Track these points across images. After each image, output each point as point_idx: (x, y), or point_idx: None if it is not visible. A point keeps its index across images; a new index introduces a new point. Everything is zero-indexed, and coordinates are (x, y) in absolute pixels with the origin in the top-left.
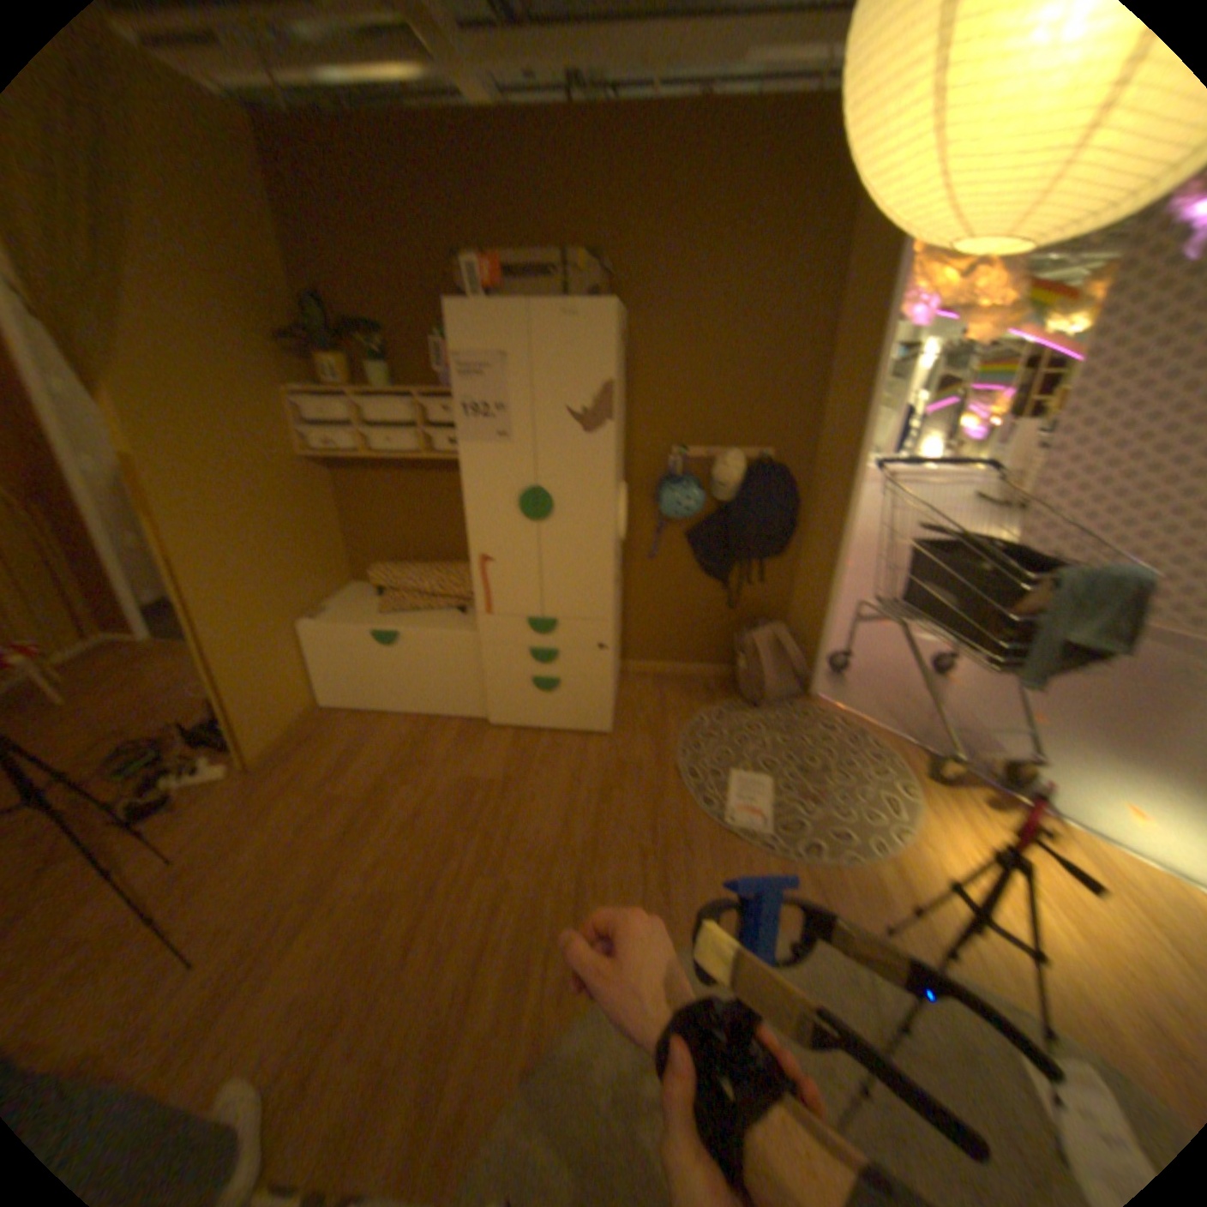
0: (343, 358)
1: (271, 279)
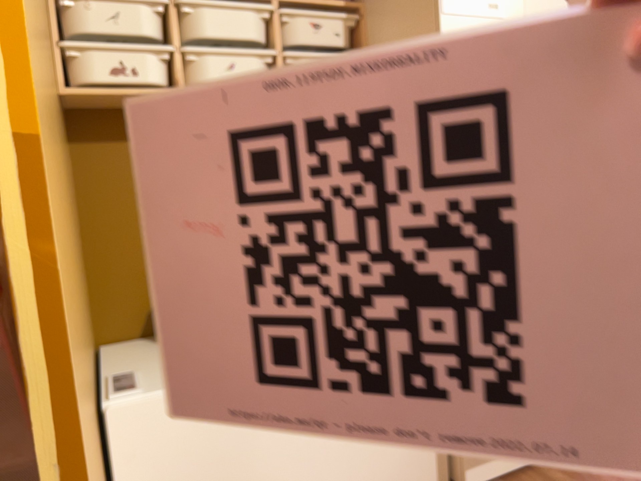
0: None
1: None
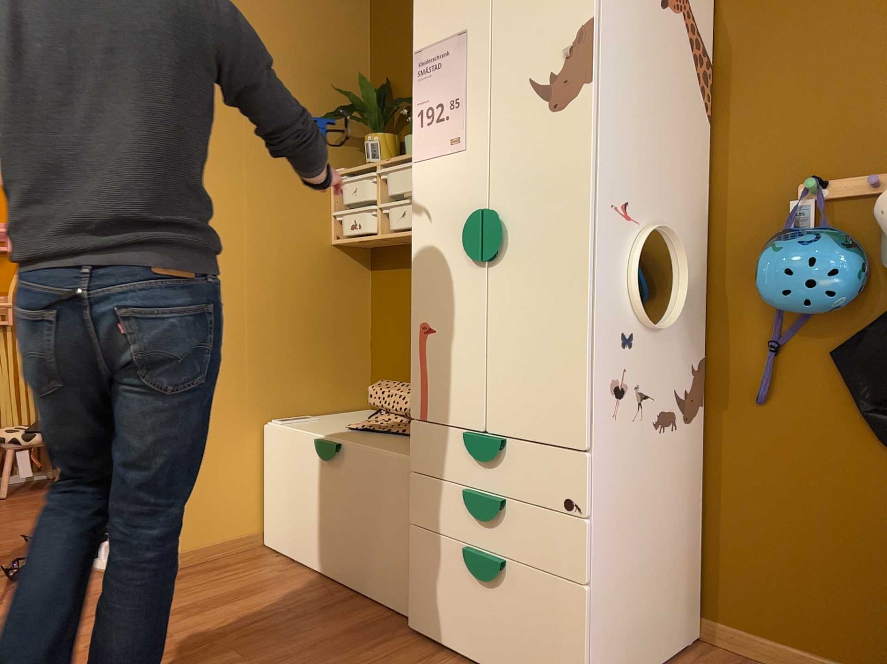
0: (394, 139)
1: (357, 80)
